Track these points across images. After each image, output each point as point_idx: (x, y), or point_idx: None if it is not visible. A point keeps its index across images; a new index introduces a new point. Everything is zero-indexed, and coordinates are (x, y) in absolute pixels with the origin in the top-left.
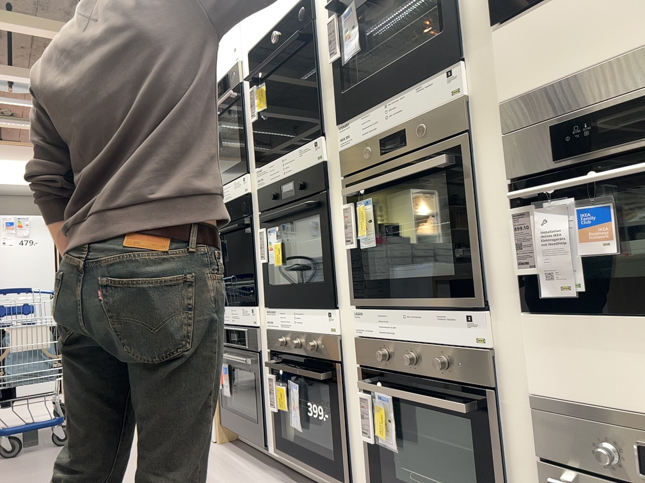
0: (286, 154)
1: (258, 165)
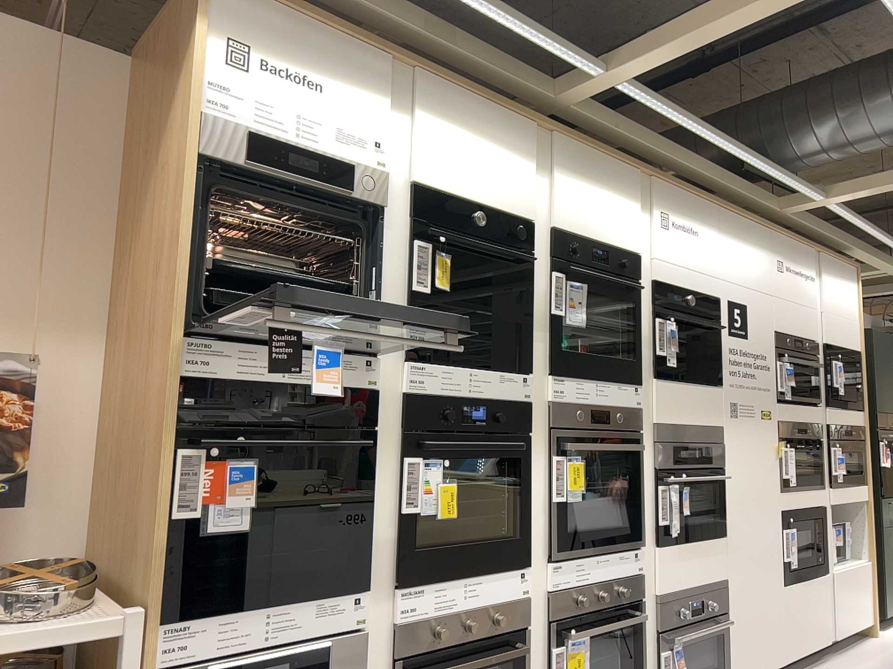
0: (478, 370)
1: (410, 356)
